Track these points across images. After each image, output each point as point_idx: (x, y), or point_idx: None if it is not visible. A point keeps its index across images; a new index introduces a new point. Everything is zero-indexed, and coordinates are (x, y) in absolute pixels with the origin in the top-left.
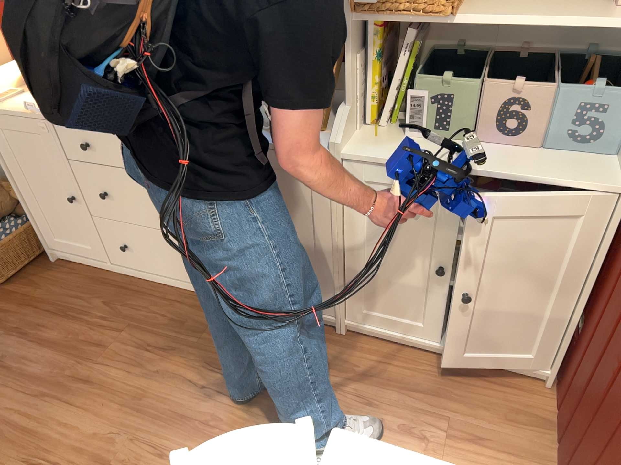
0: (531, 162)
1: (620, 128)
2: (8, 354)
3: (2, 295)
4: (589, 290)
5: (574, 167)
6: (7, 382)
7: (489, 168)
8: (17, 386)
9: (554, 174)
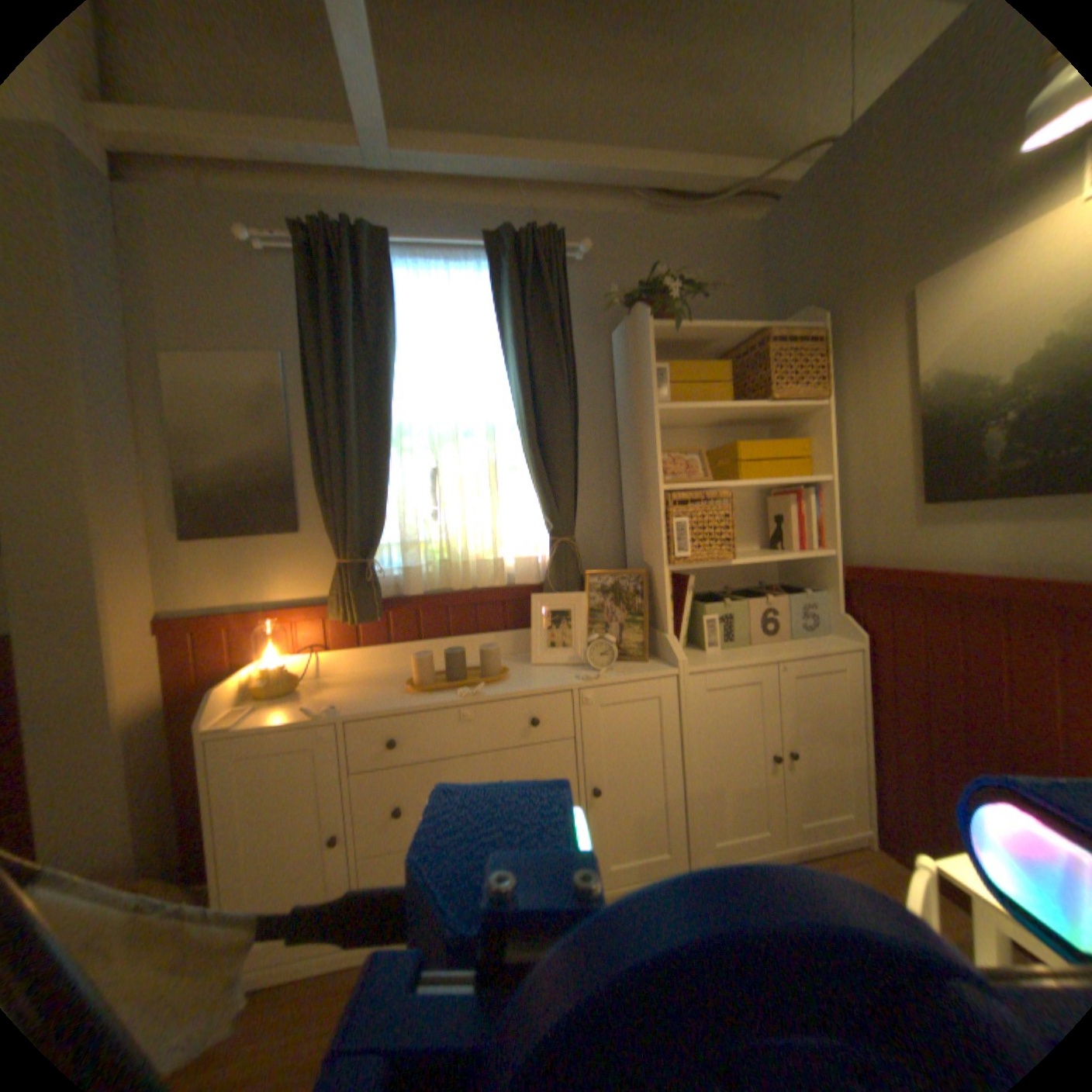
0: (802, 645)
1: (832, 612)
2: None
3: None
4: (878, 731)
5: (825, 642)
6: None
7: (788, 652)
8: None
9: (824, 647)
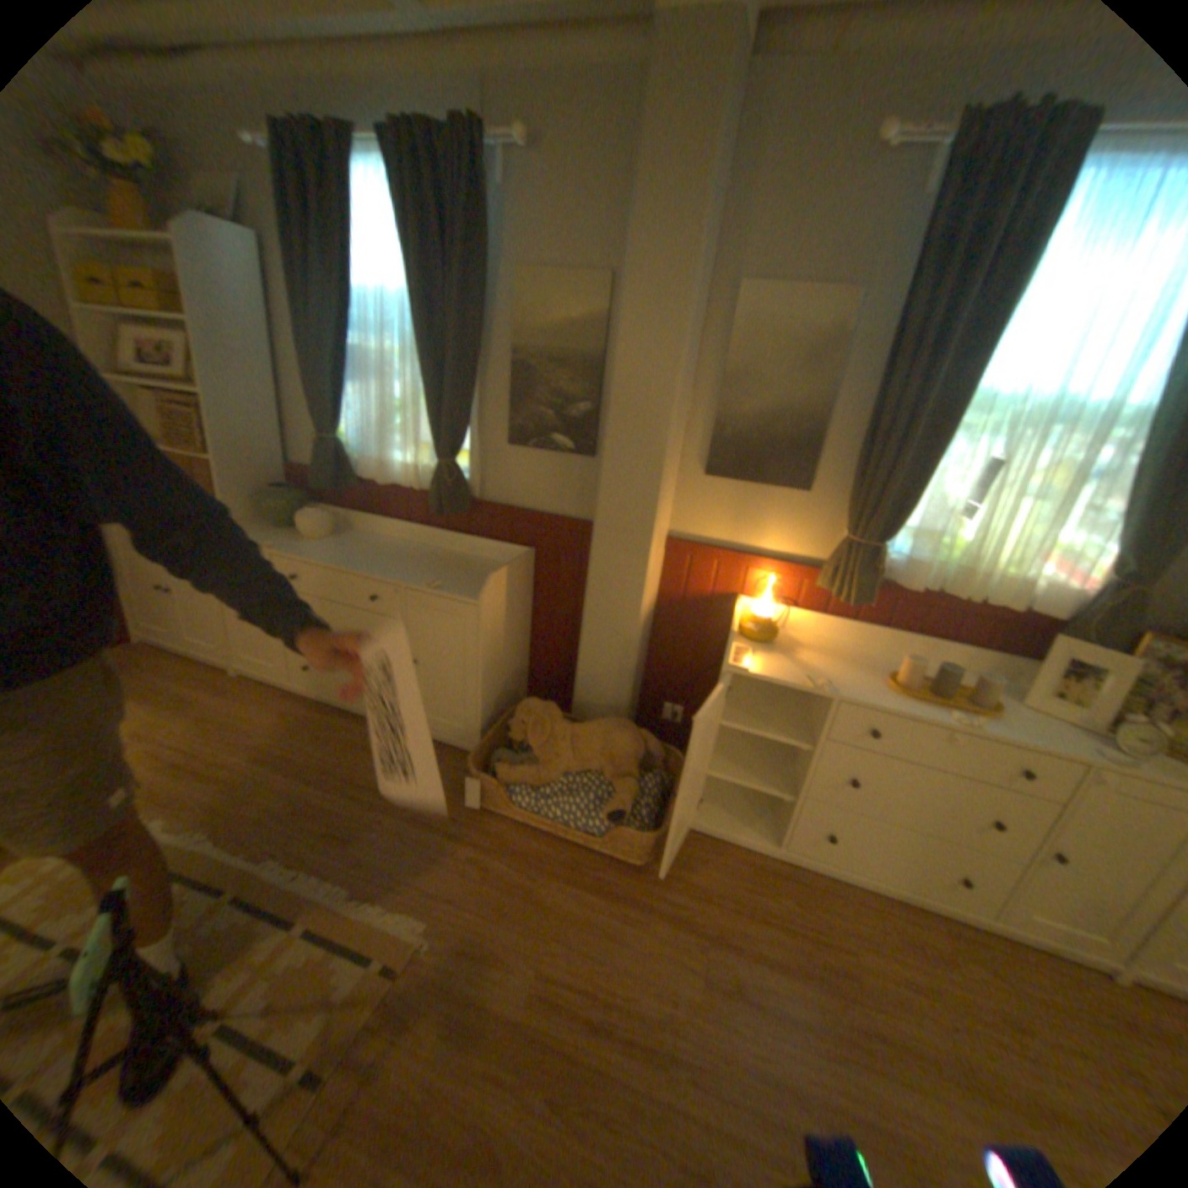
0: None
1: None
2: (733, 990)
3: (647, 883)
4: None
5: None
6: (770, 1043)
7: None
8: (789, 1050)
9: None
